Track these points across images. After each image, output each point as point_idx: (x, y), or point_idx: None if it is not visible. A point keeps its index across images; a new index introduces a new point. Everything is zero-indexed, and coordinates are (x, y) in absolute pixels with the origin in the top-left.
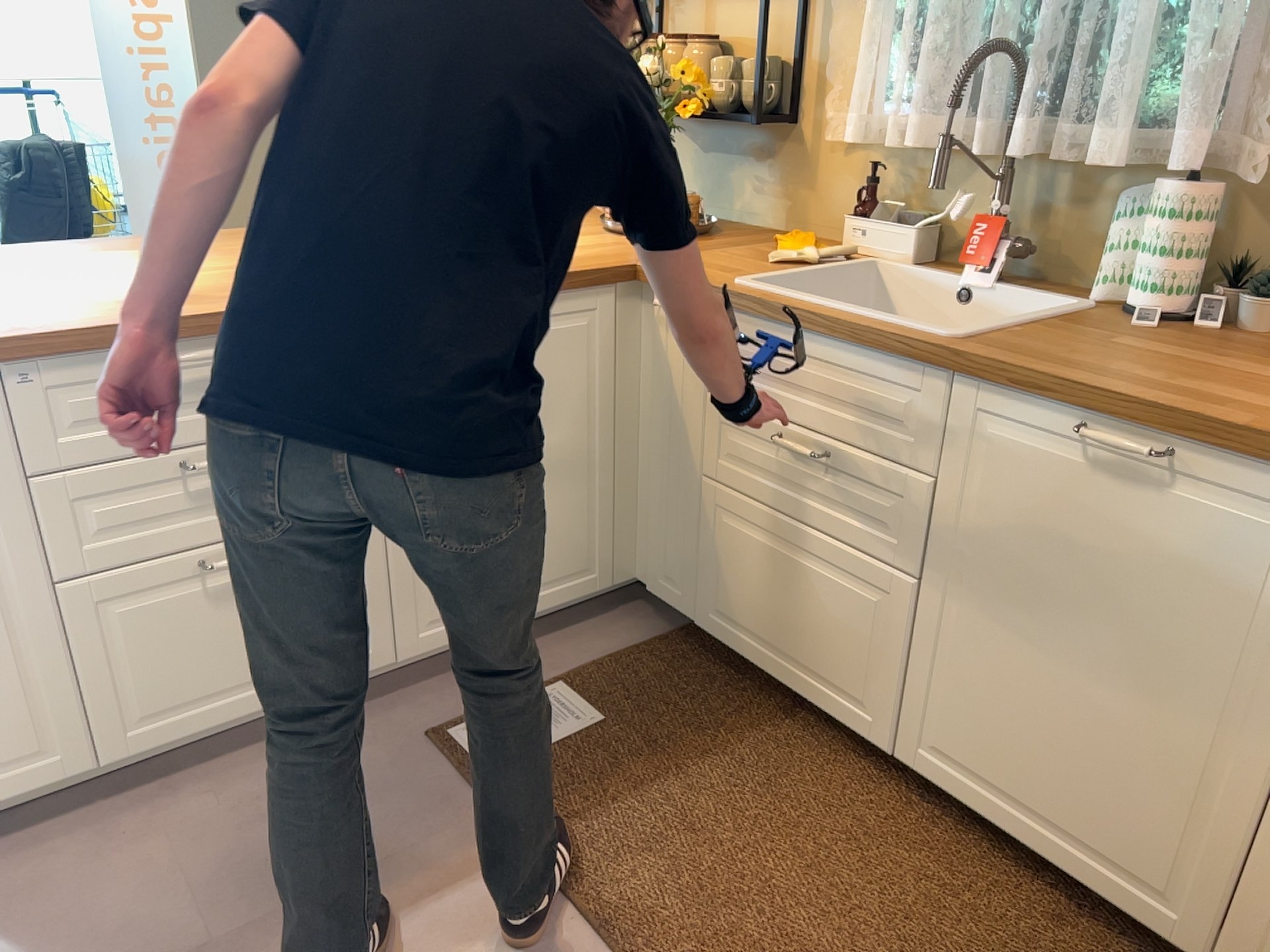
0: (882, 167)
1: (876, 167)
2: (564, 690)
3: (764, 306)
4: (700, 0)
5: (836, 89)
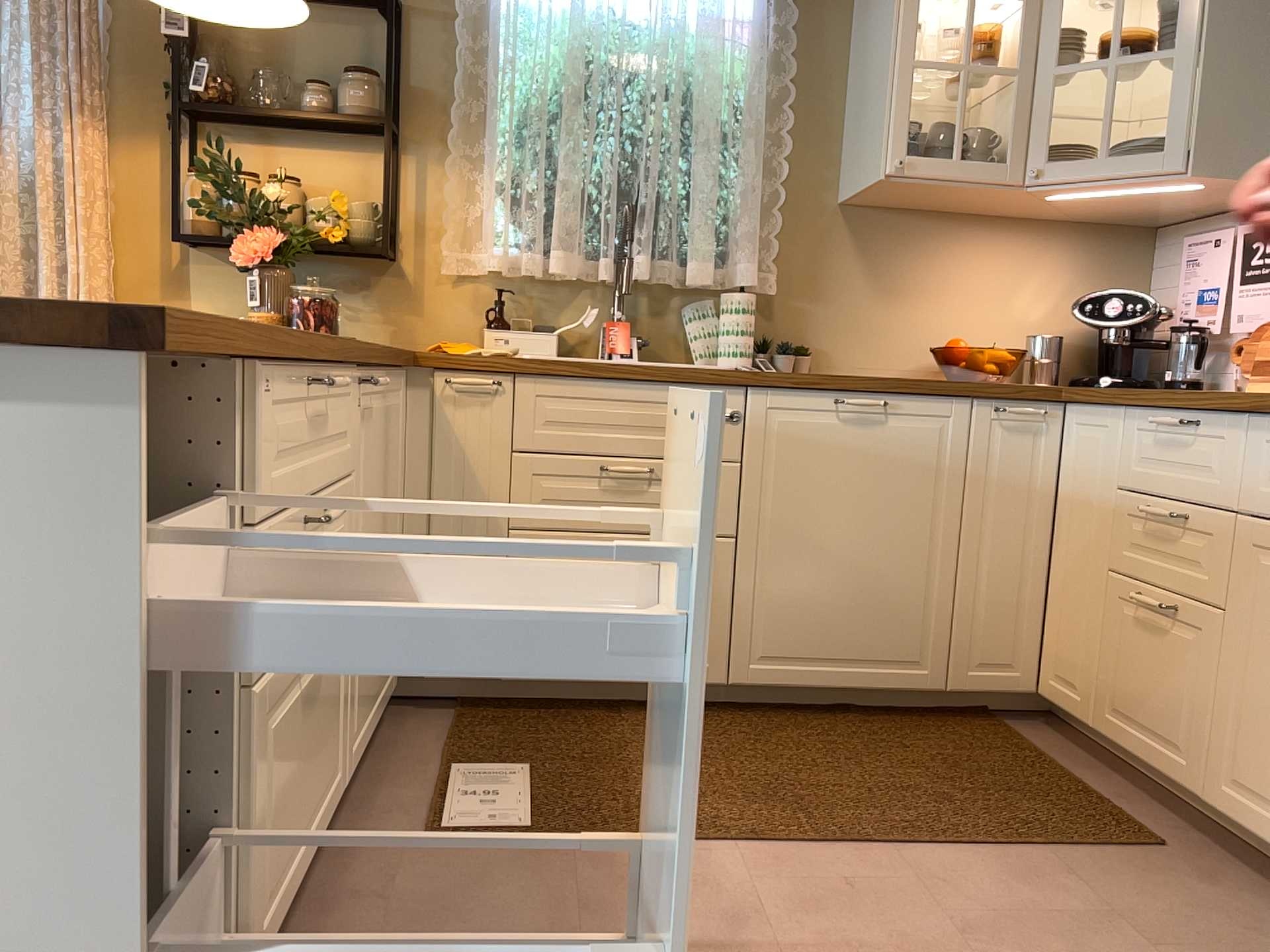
0: (509, 289)
1: (503, 290)
2: (463, 768)
3: (581, 366)
4: (260, 146)
5: (441, 232)
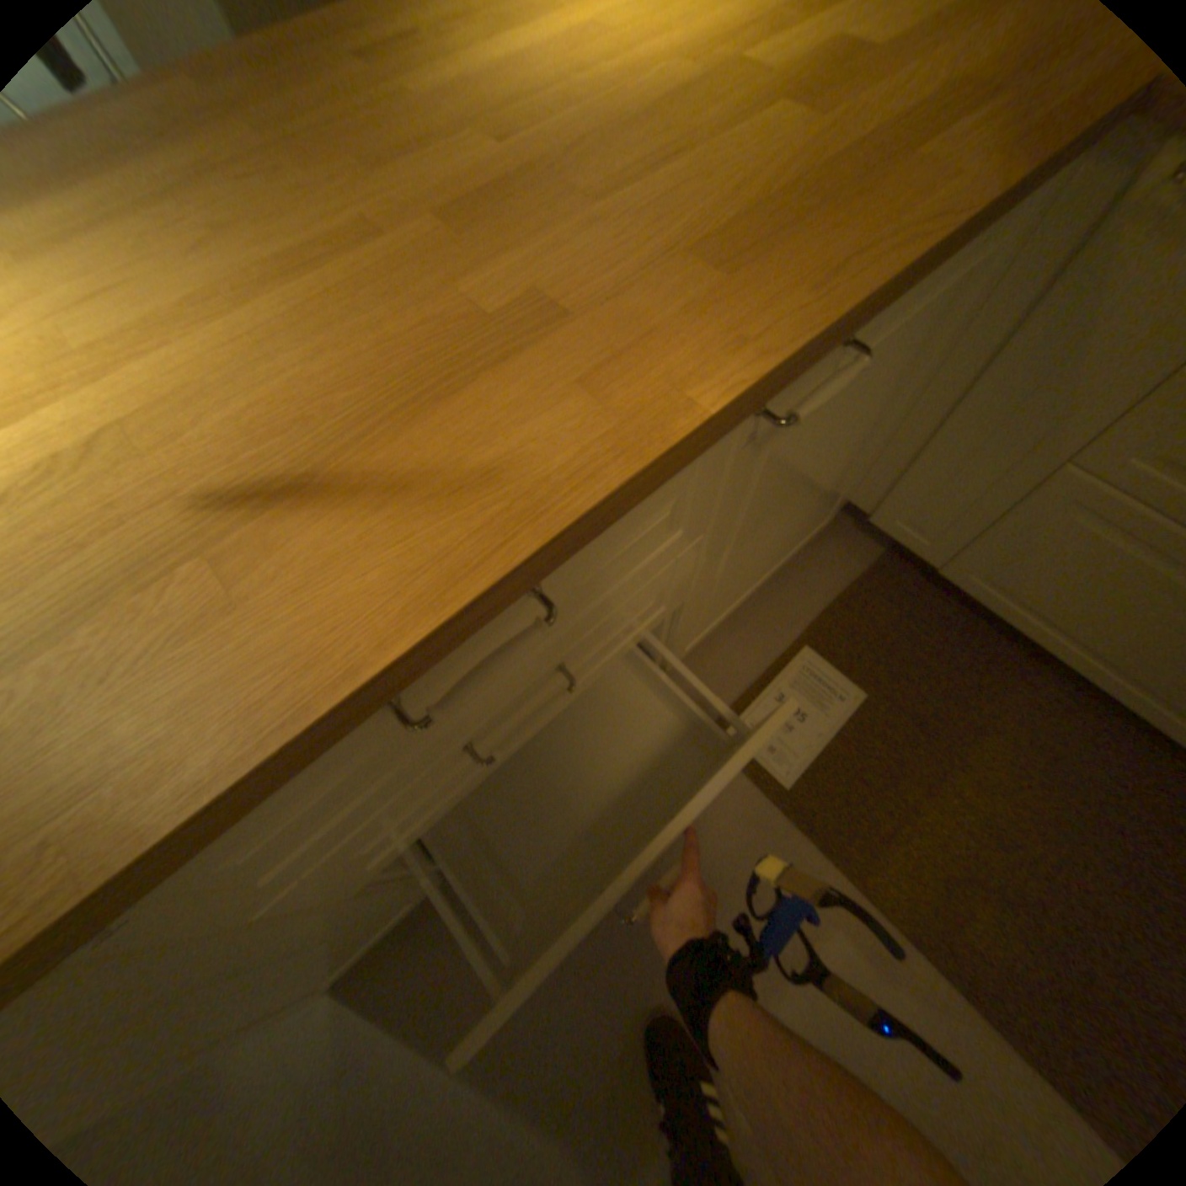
0: None
1: None
2: (816, 657)
3: None
4: None
5: None
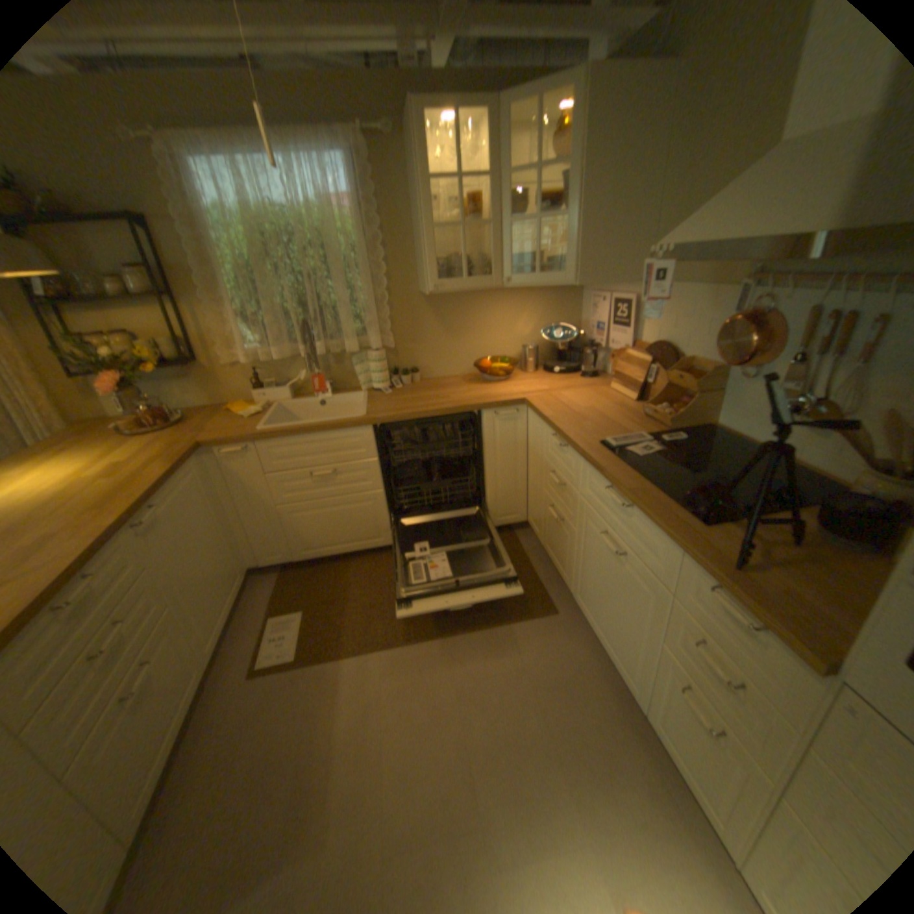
0: (258, 369)
1: (255, 370)
2: (273, 620)
3: (285, 433)
4: (95, 313)
5: (214, 343)
